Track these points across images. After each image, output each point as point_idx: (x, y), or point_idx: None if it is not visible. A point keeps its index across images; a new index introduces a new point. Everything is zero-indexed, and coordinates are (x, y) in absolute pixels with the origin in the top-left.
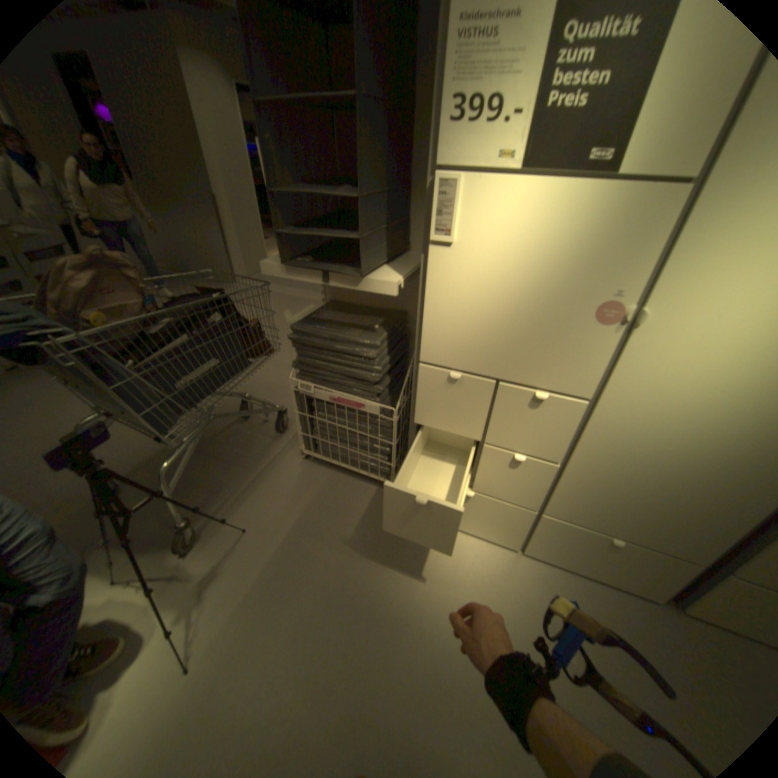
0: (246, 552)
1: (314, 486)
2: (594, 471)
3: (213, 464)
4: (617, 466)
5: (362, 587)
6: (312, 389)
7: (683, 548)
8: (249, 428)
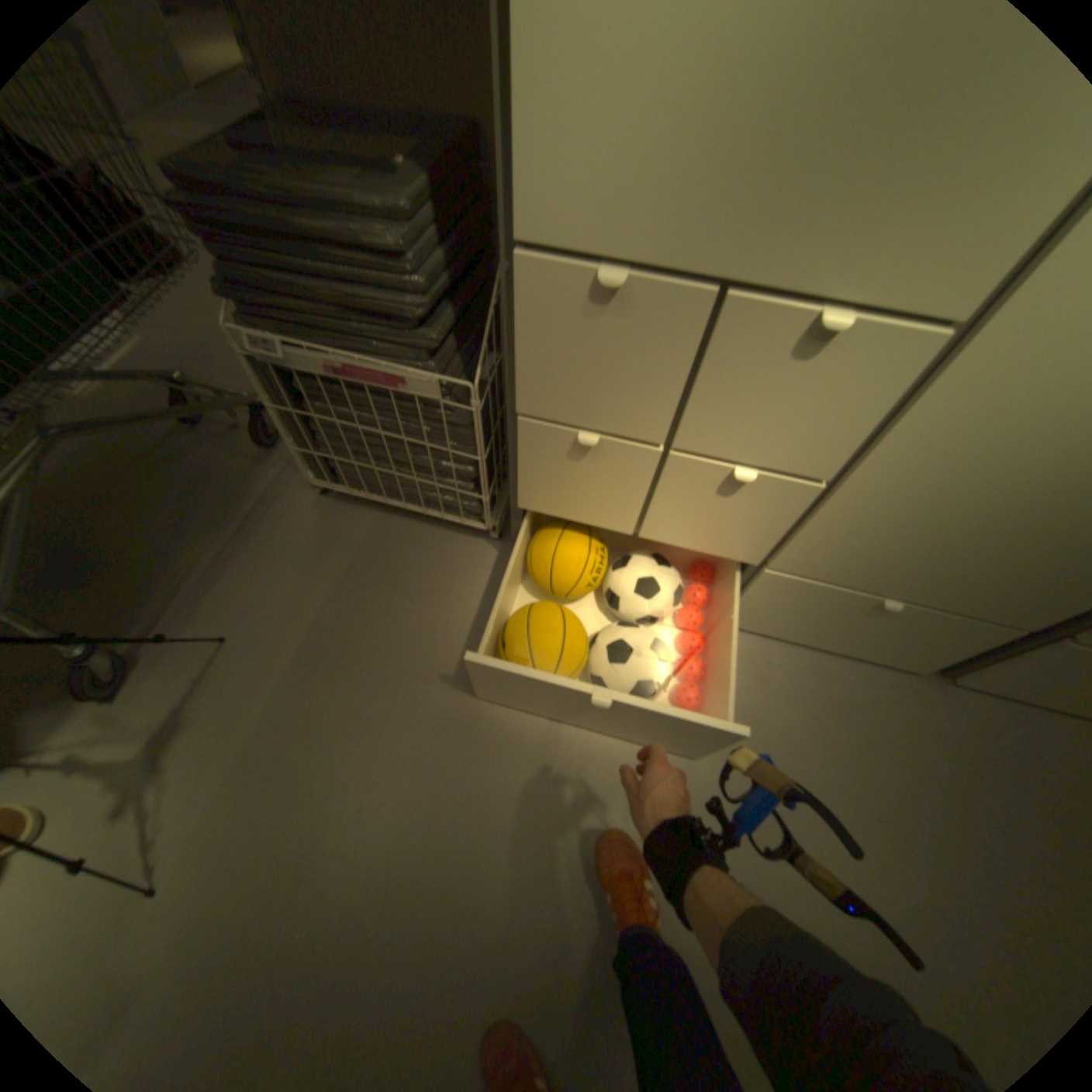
0: (234, 677)
1: (347, 545)
2: (898, 491)
3: (143, 521)
4: (955, 479)
5: (452, 710)
6: (281, 351)
7: (1010, 608)
8: (205, 445)
